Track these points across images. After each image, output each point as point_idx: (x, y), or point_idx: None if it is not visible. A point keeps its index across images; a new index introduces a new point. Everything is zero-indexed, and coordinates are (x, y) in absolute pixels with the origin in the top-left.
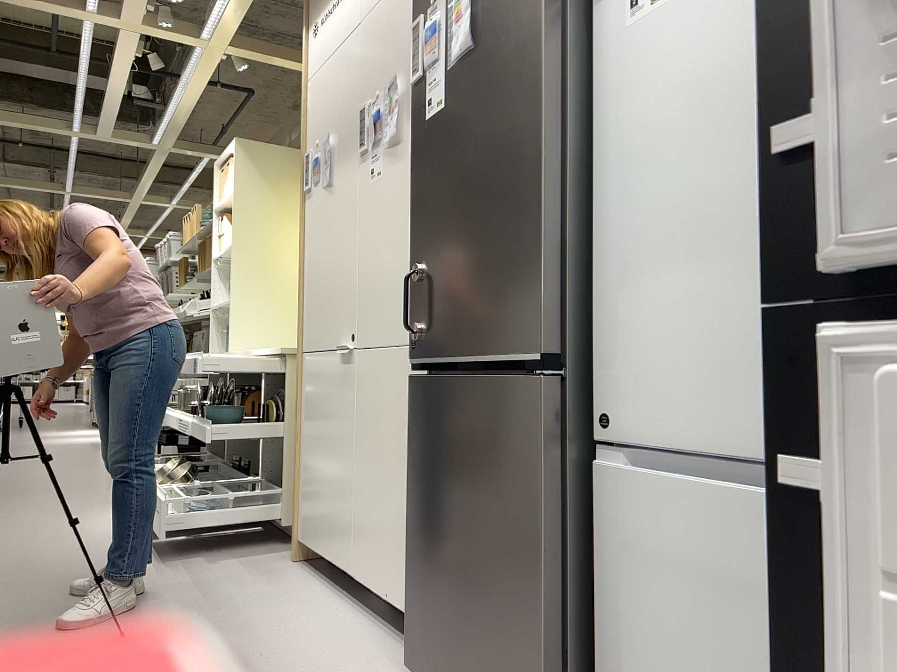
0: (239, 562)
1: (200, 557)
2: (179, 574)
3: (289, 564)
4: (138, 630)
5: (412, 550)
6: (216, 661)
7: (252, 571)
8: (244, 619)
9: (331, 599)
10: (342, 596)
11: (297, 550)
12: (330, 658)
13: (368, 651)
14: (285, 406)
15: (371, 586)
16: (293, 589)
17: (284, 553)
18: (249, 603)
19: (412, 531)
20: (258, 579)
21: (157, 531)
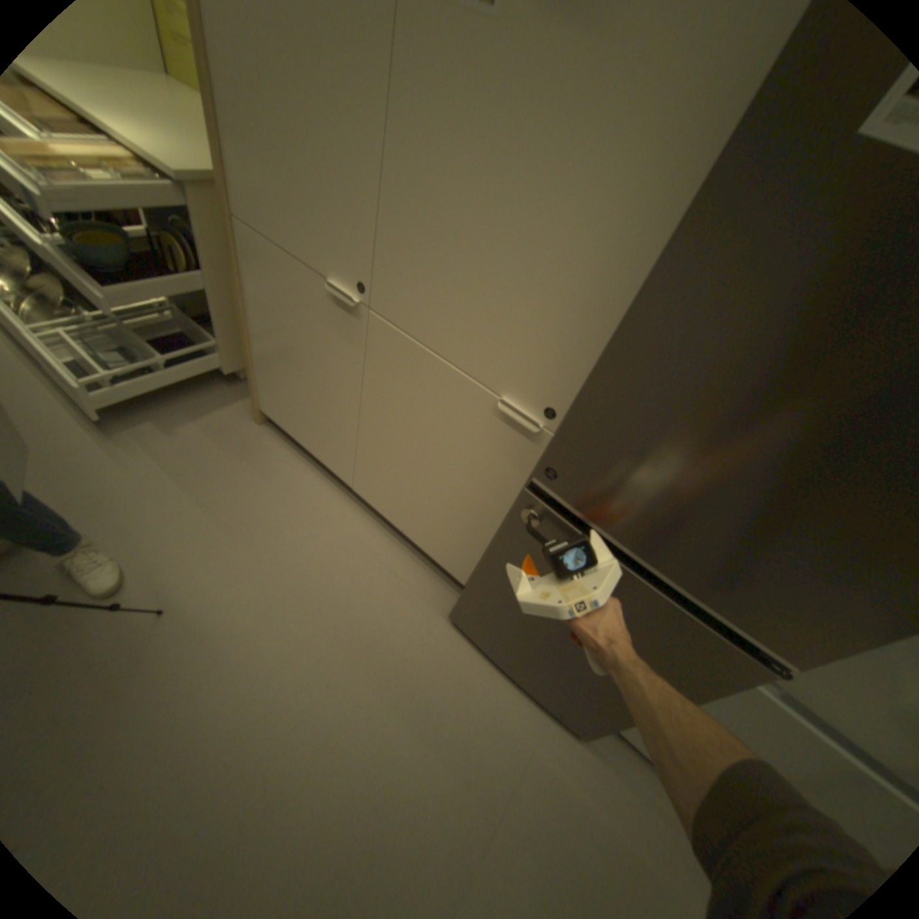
0: (201, 427)
1: (149, 419)
2: (147, 462)
3: (257, 428)
4: (168, 586)
5: (481, 582)
6: (283, 626)
7: (226, 446)
8: (268, 543)
9: (330, 493)
10: (335, 484)
11: (262, 414)
12: (377, 595)
13: (399, 575)
14: (196, 245)
15: (381, 509)
16: (286, 477)
17: (240, 404)
18: (259, 514)
19: (485, 576)
20: (241, 462)
21: (80, 403)
